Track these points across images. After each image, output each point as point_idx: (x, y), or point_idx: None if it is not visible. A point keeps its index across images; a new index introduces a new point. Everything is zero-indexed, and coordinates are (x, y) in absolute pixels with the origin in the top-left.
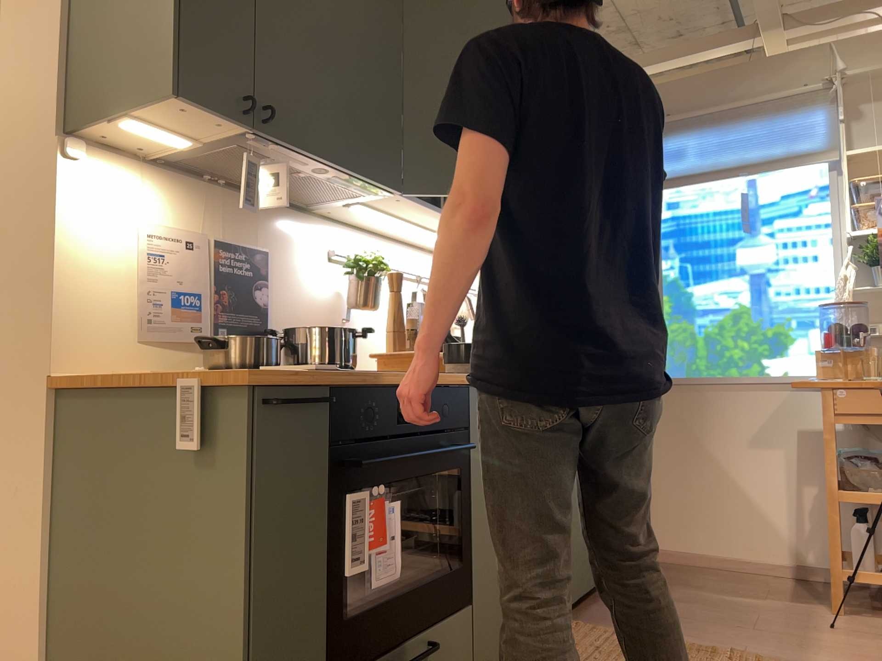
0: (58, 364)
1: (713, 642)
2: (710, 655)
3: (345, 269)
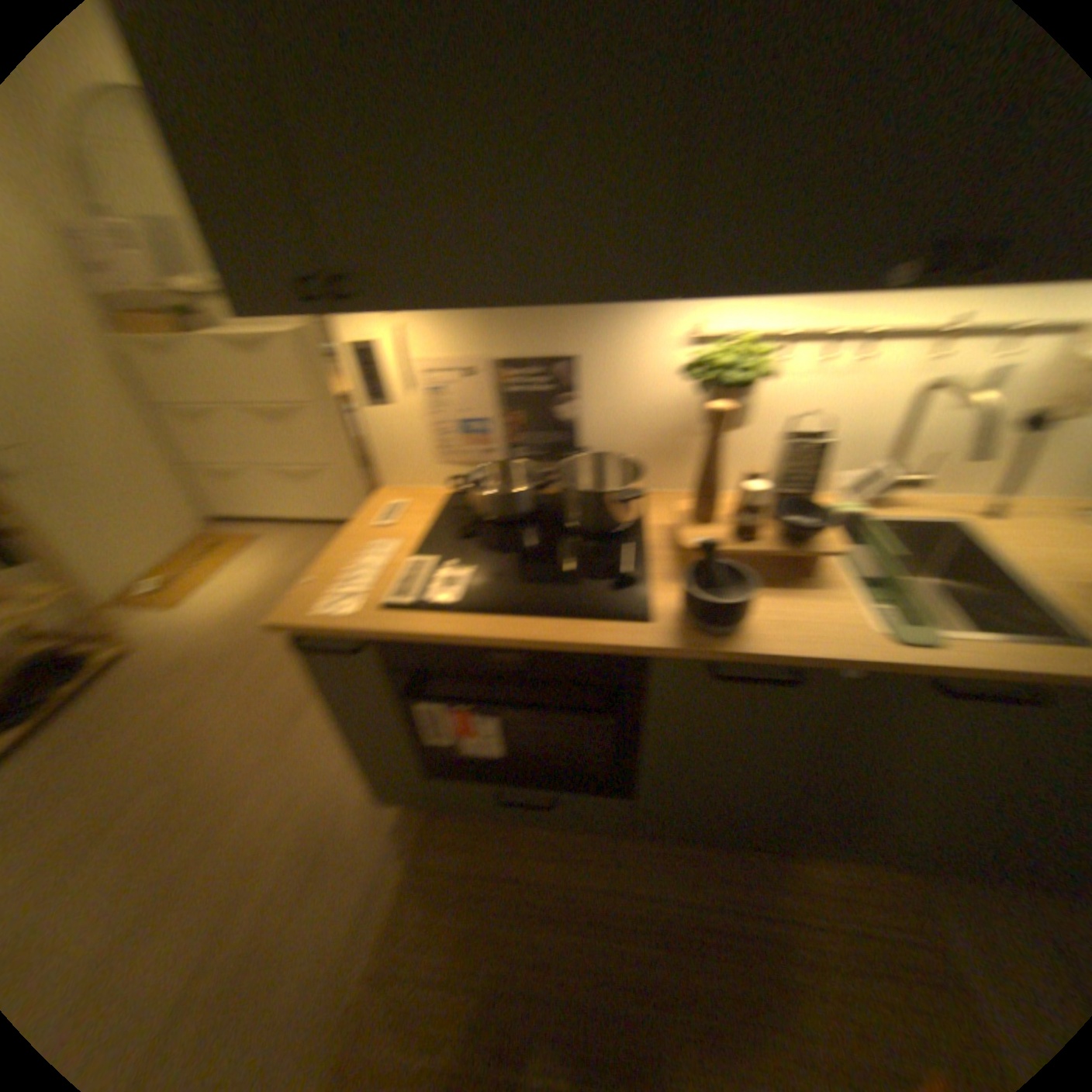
0: (388, 478)
1: None
2: None
3: (695, 368)
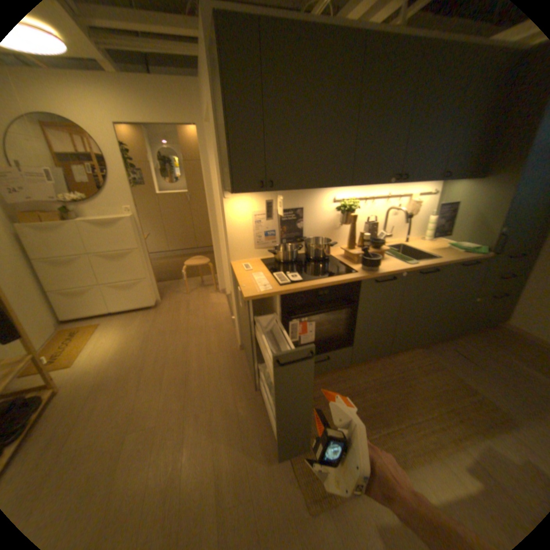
0: (231, 259)
1: (482, 388)
2: (470, 395)
3: (336, 208)
